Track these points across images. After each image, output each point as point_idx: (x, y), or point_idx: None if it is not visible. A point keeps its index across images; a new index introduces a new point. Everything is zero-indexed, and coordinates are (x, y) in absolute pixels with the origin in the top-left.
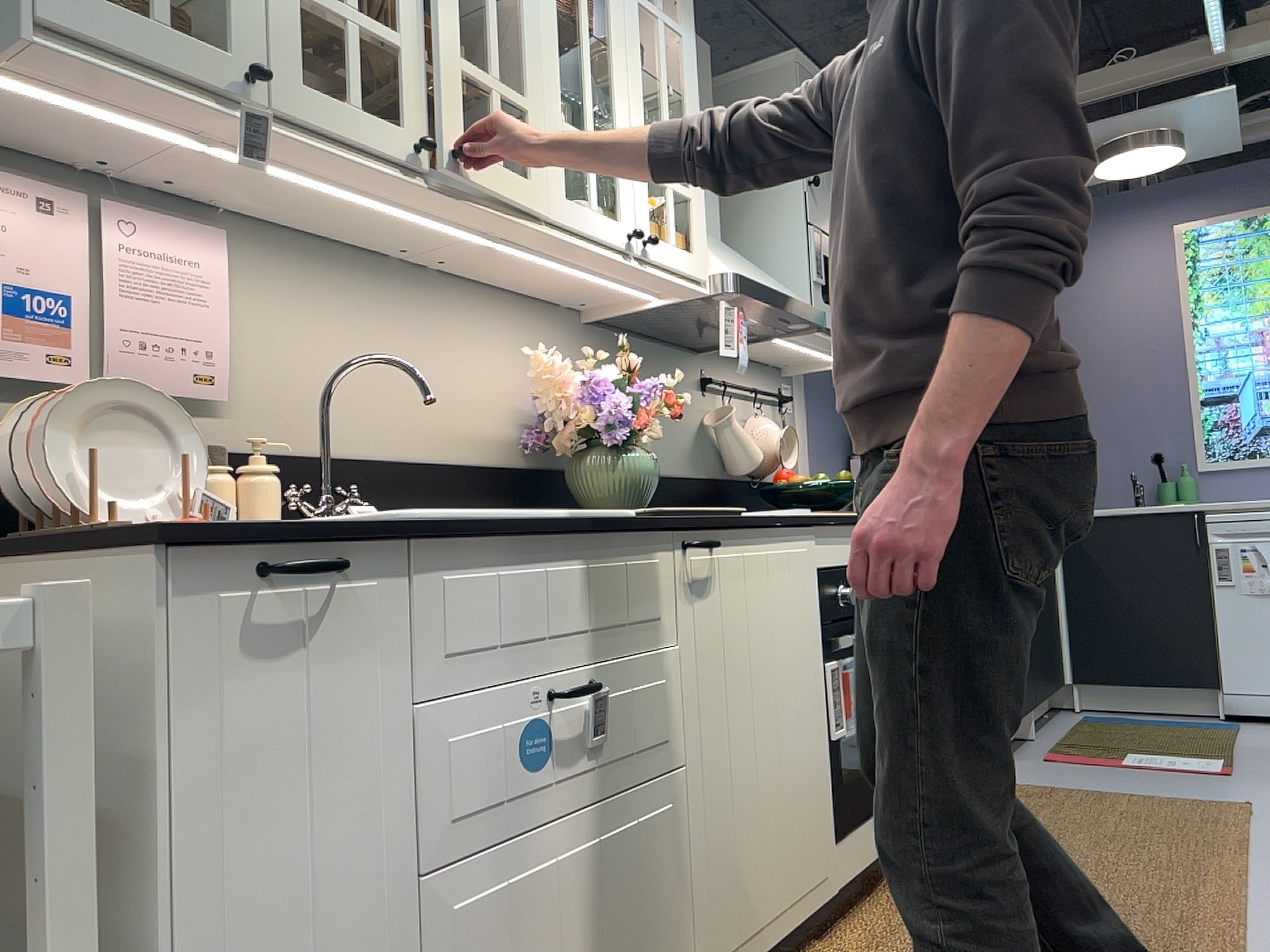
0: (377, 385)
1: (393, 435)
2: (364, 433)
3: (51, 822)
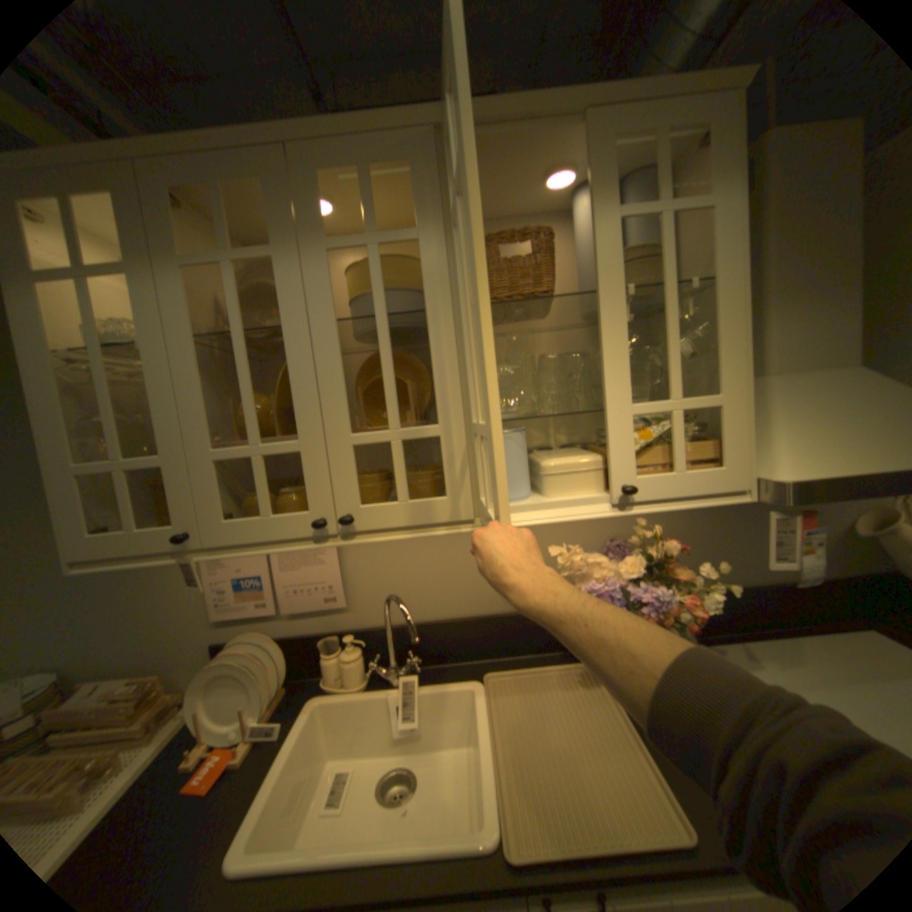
0: (449, 574)
1: (464, 602)
2: (442, 604)
3: None
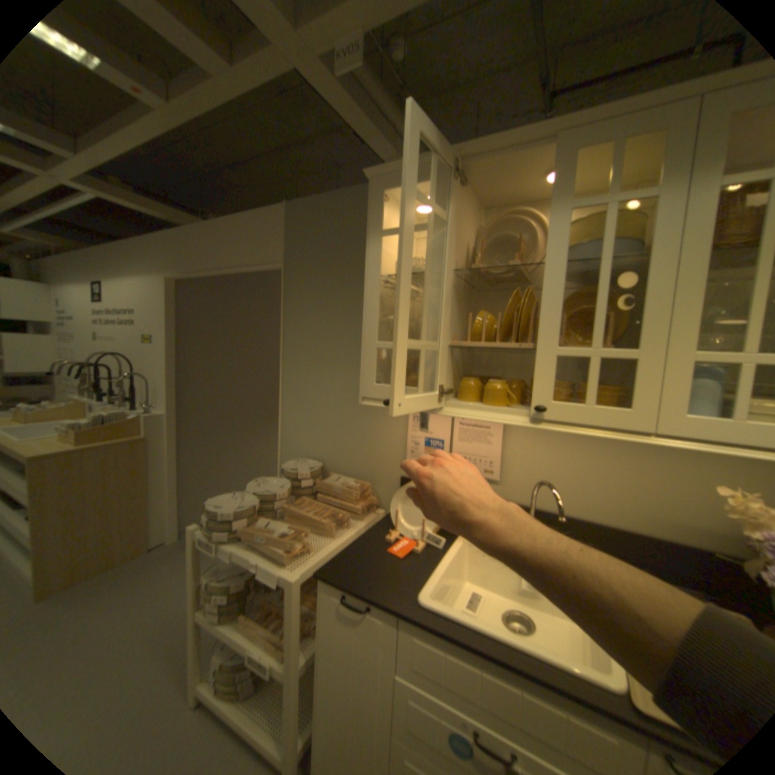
0: (595, 483)
1: (603, 511)
2: (581, 506)
3: (287, 631)
